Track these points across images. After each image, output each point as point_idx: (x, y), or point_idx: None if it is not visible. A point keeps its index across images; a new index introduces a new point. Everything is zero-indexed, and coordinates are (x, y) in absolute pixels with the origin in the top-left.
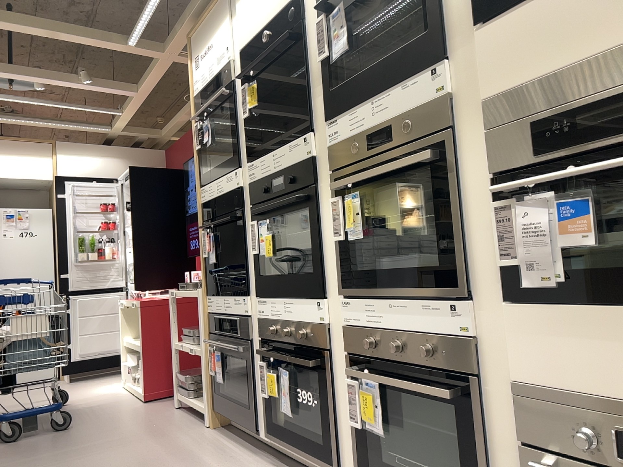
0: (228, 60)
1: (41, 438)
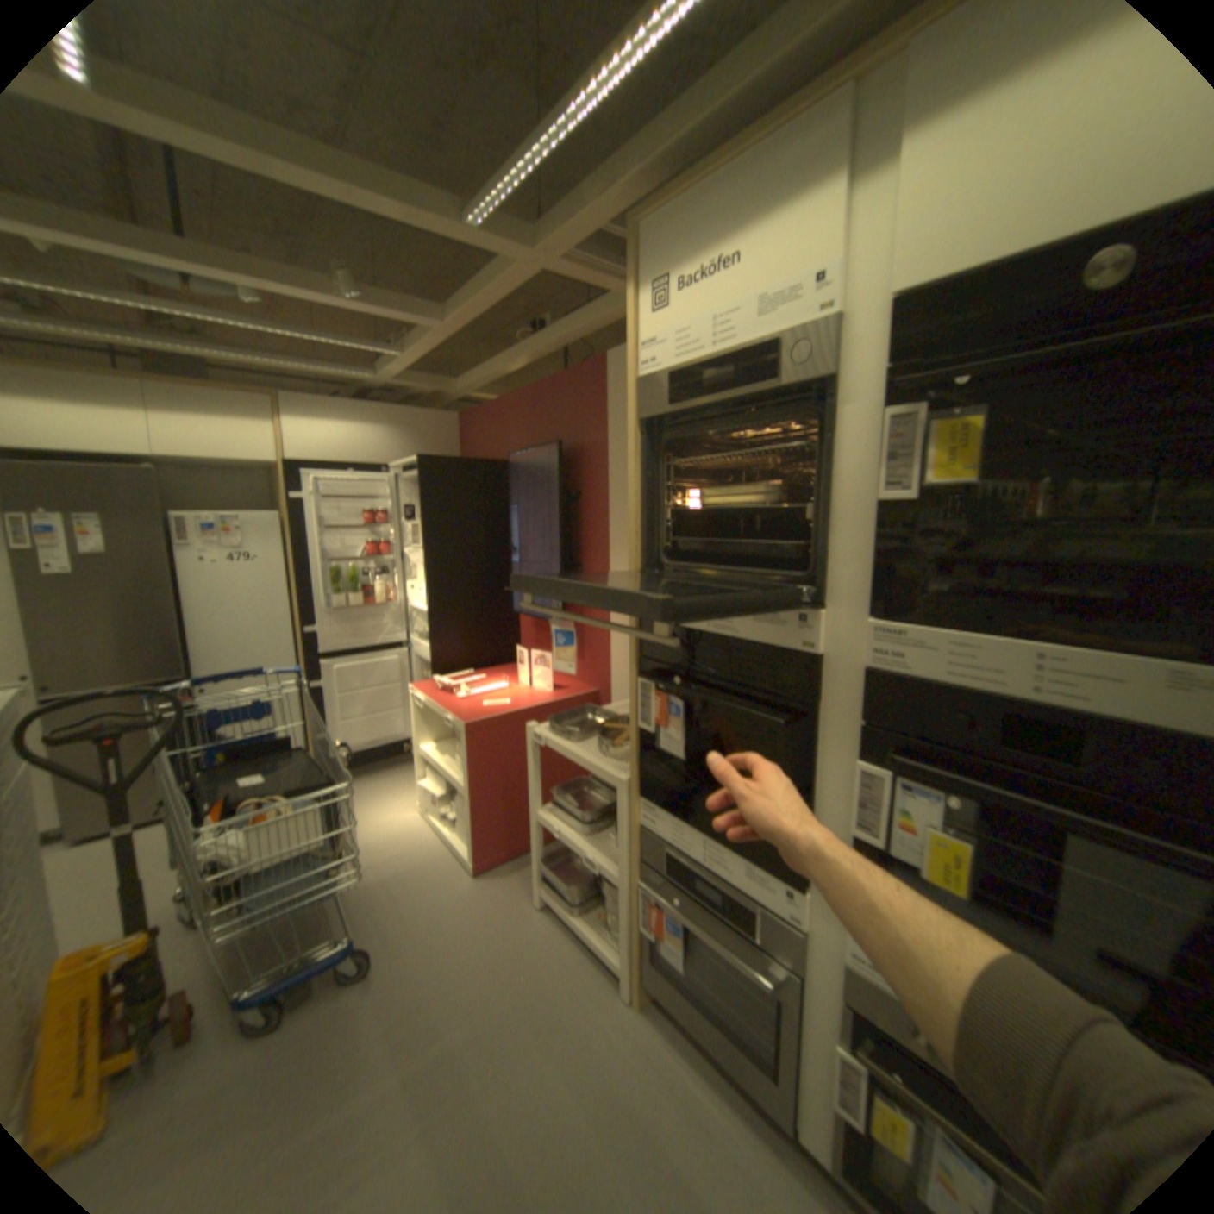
0: (823, 306)
1: (321, 1020)
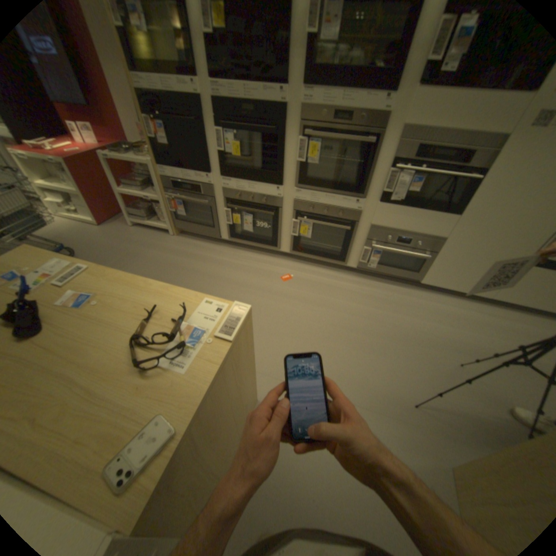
0: None
1: None
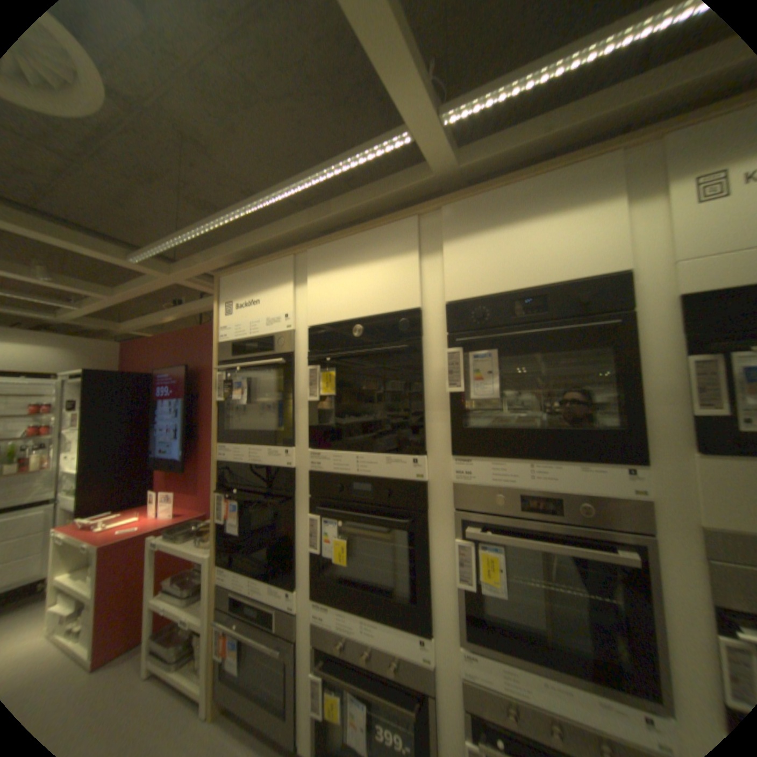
0: (288, 328)
1: None
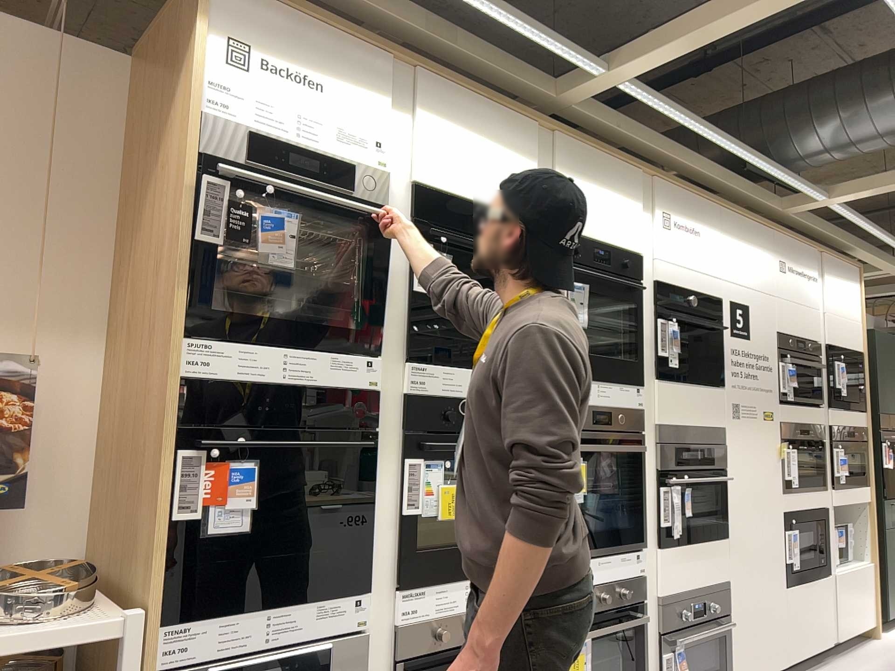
0: (385, 171)
1: None
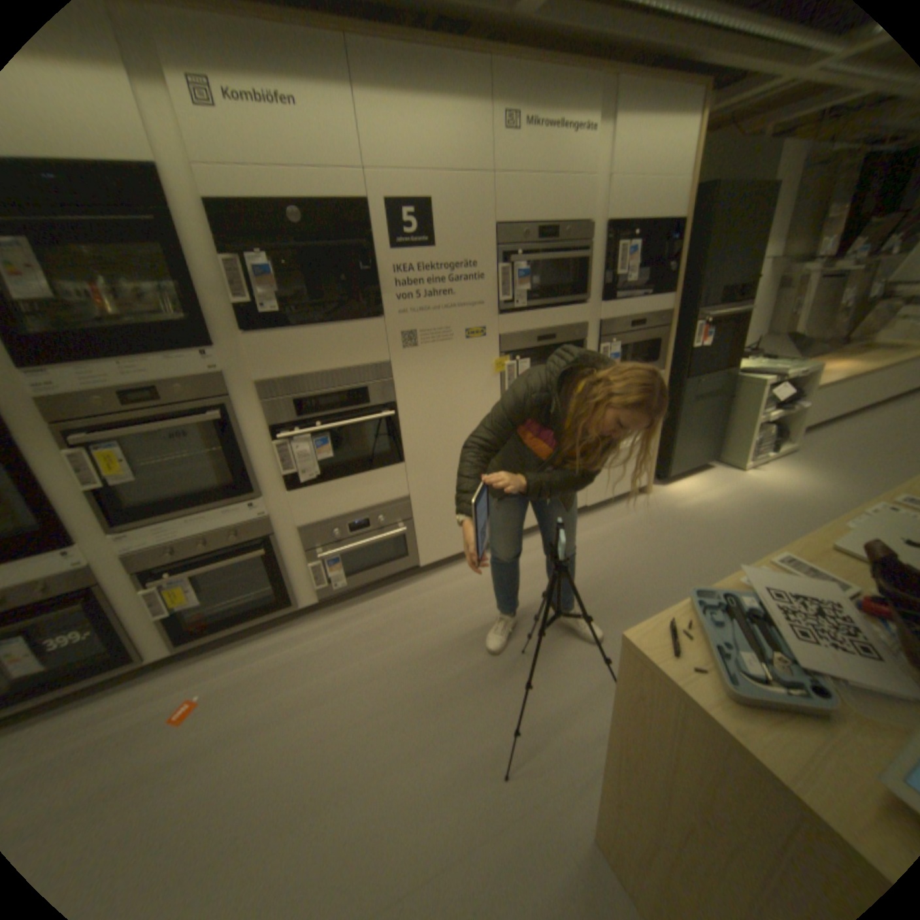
0: None
1: None
